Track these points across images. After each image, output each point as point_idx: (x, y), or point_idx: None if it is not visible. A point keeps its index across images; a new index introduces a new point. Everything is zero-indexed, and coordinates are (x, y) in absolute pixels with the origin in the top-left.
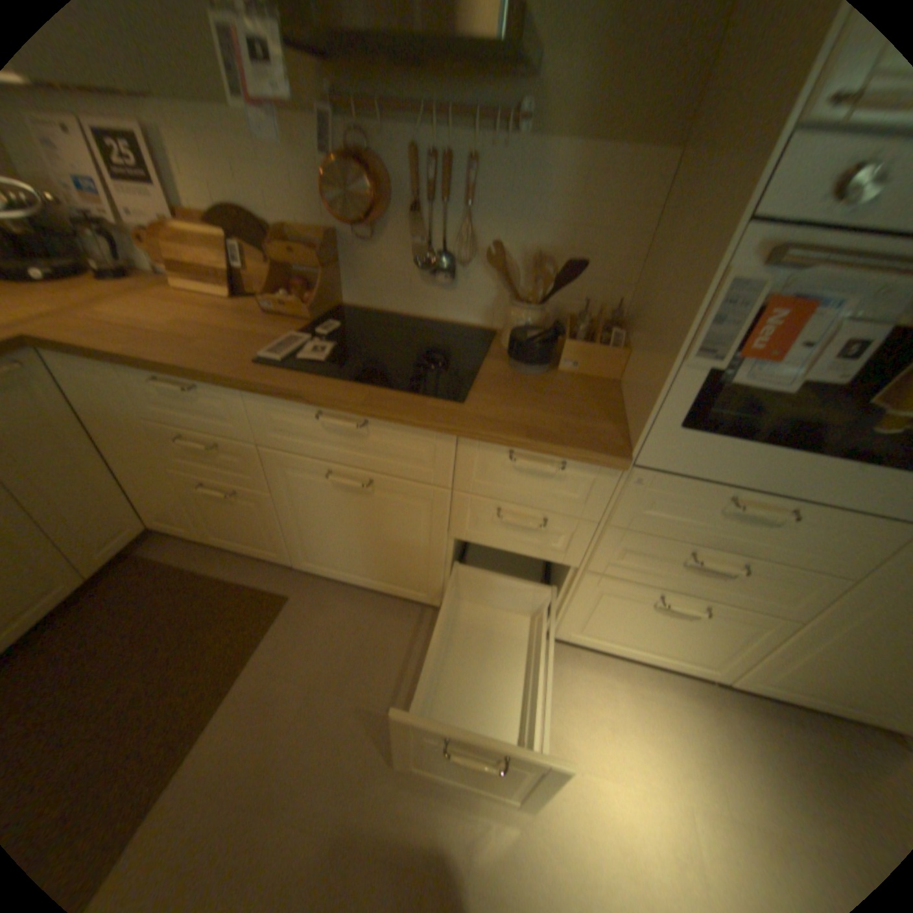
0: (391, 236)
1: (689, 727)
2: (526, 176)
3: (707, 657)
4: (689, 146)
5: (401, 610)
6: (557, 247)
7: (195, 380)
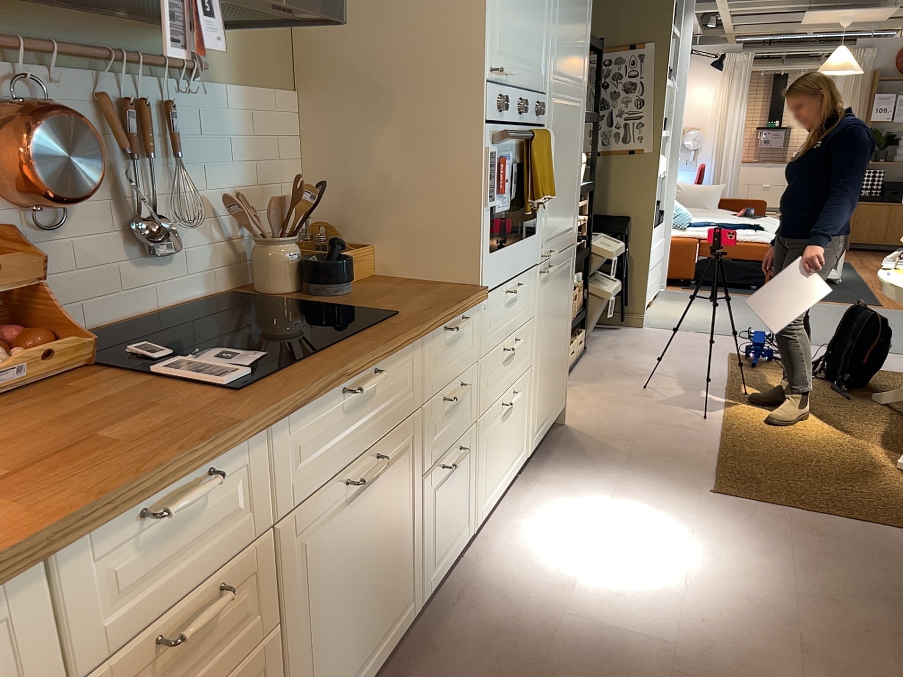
0: (84, 218)
1: (549, 498)
2: (212, 124)
3: (520, 441)
4: (302, 93)
5: (396, 675)
6: (249, 187)
7: (223, 455)
